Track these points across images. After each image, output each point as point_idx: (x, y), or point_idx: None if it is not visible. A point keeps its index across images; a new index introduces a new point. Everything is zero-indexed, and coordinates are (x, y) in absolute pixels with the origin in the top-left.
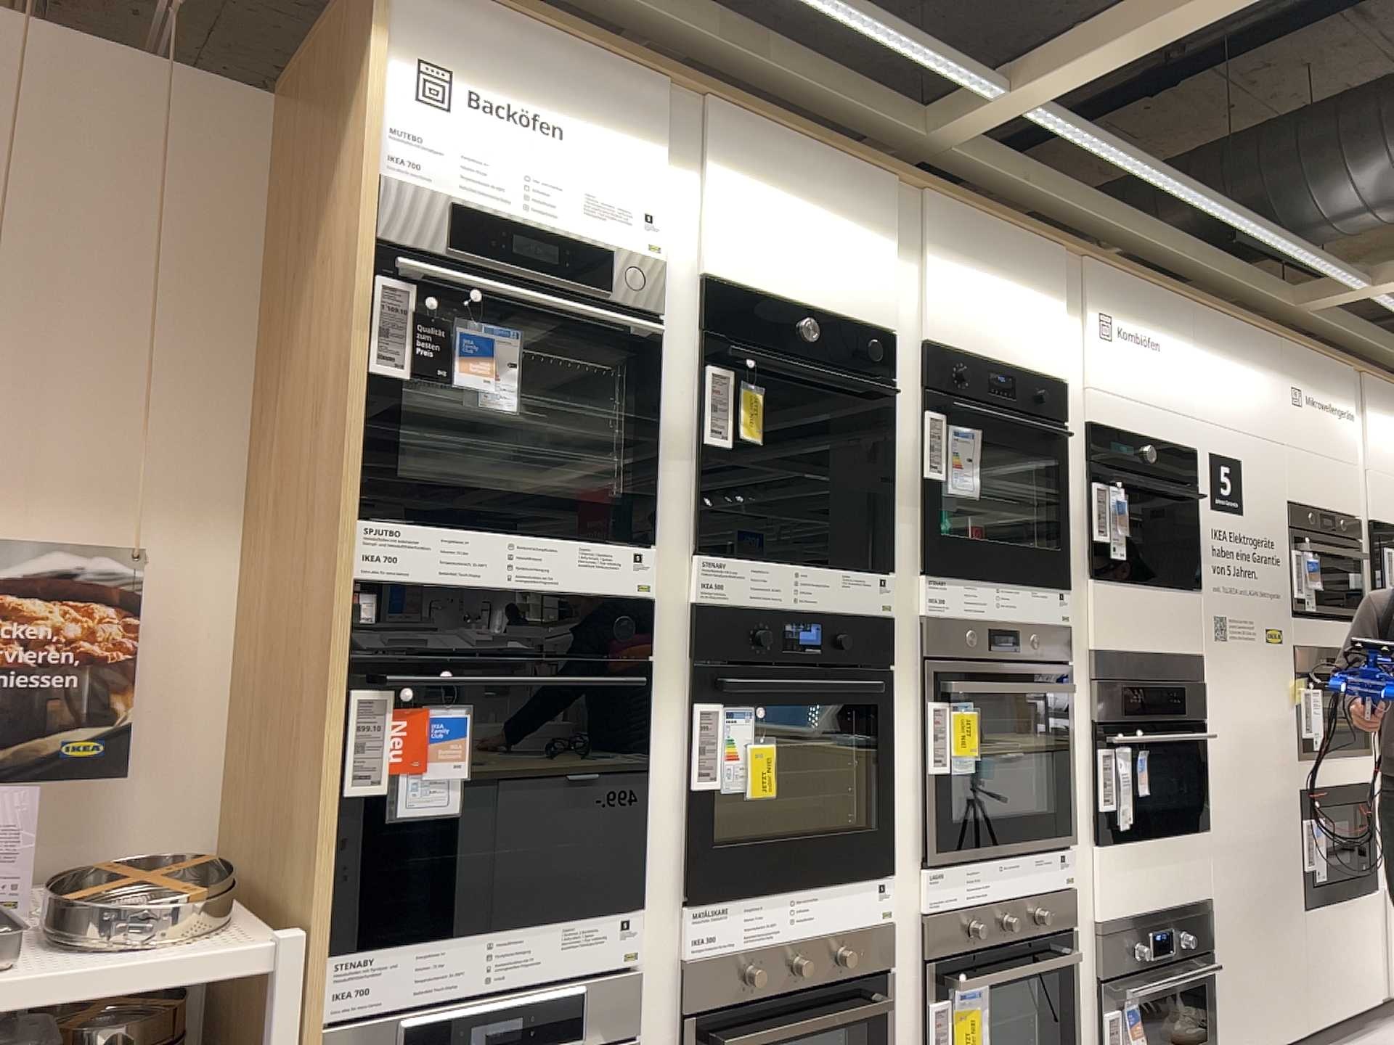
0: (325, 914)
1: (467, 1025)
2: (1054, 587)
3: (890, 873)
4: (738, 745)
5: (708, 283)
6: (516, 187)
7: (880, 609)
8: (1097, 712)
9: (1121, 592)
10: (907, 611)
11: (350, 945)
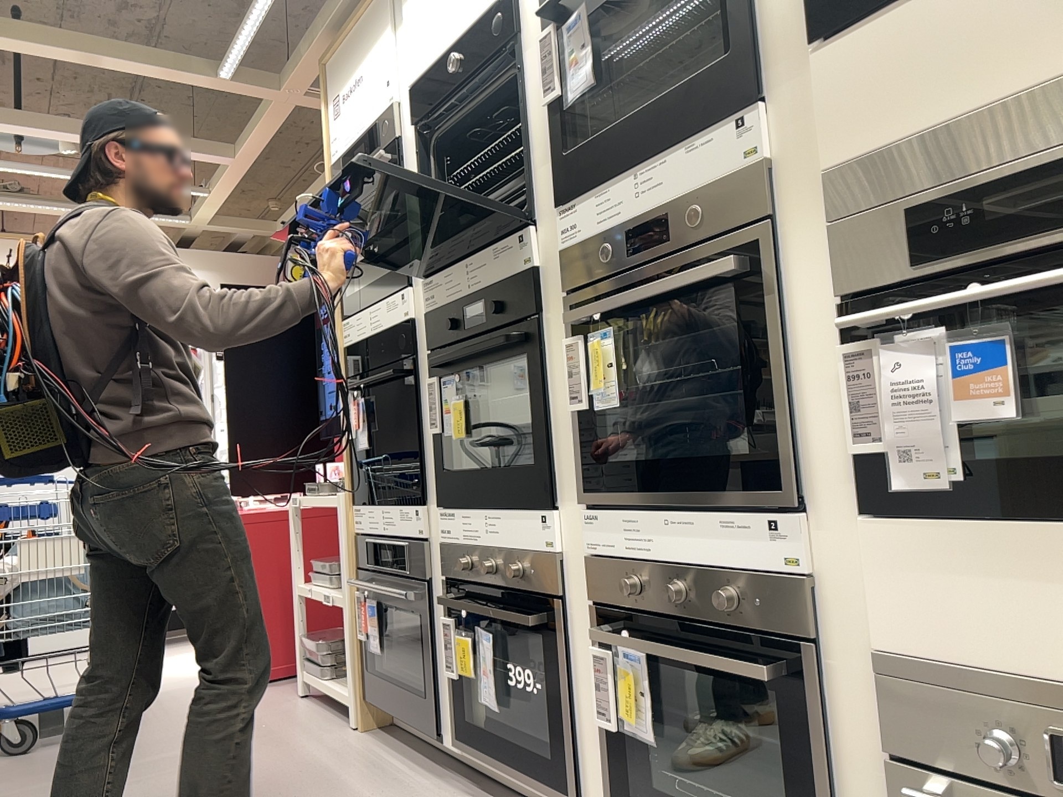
0: (359, 490)
1: (379, 549)
2: (726, 116)
3: (550, 509)
4: (447, 402)
5: (410, 94)
6: (353, 127)
7: (520, 264)
8: (835, 282)
9: (891, 23)
10: (552, 253)
11: (359, 504)
